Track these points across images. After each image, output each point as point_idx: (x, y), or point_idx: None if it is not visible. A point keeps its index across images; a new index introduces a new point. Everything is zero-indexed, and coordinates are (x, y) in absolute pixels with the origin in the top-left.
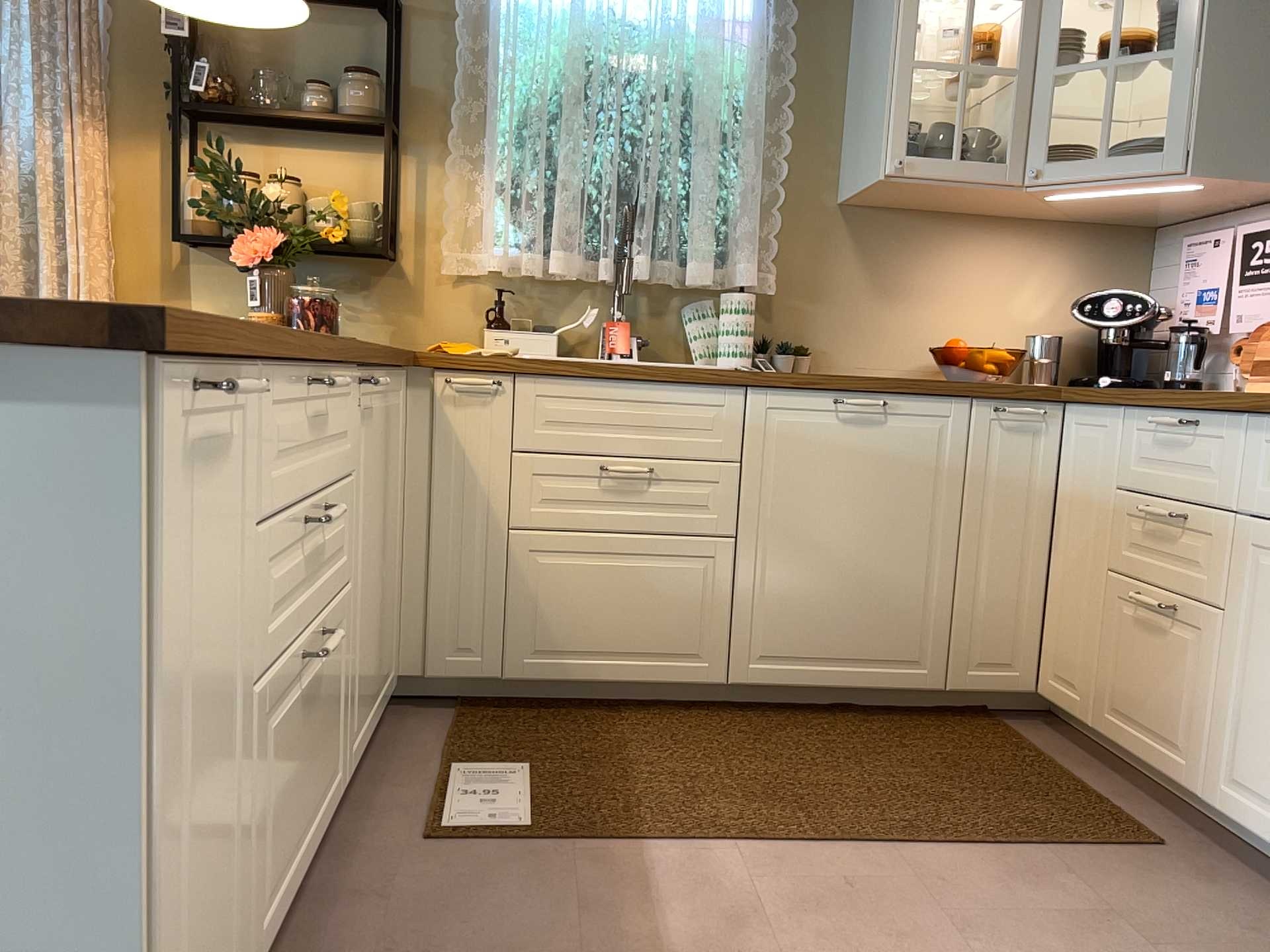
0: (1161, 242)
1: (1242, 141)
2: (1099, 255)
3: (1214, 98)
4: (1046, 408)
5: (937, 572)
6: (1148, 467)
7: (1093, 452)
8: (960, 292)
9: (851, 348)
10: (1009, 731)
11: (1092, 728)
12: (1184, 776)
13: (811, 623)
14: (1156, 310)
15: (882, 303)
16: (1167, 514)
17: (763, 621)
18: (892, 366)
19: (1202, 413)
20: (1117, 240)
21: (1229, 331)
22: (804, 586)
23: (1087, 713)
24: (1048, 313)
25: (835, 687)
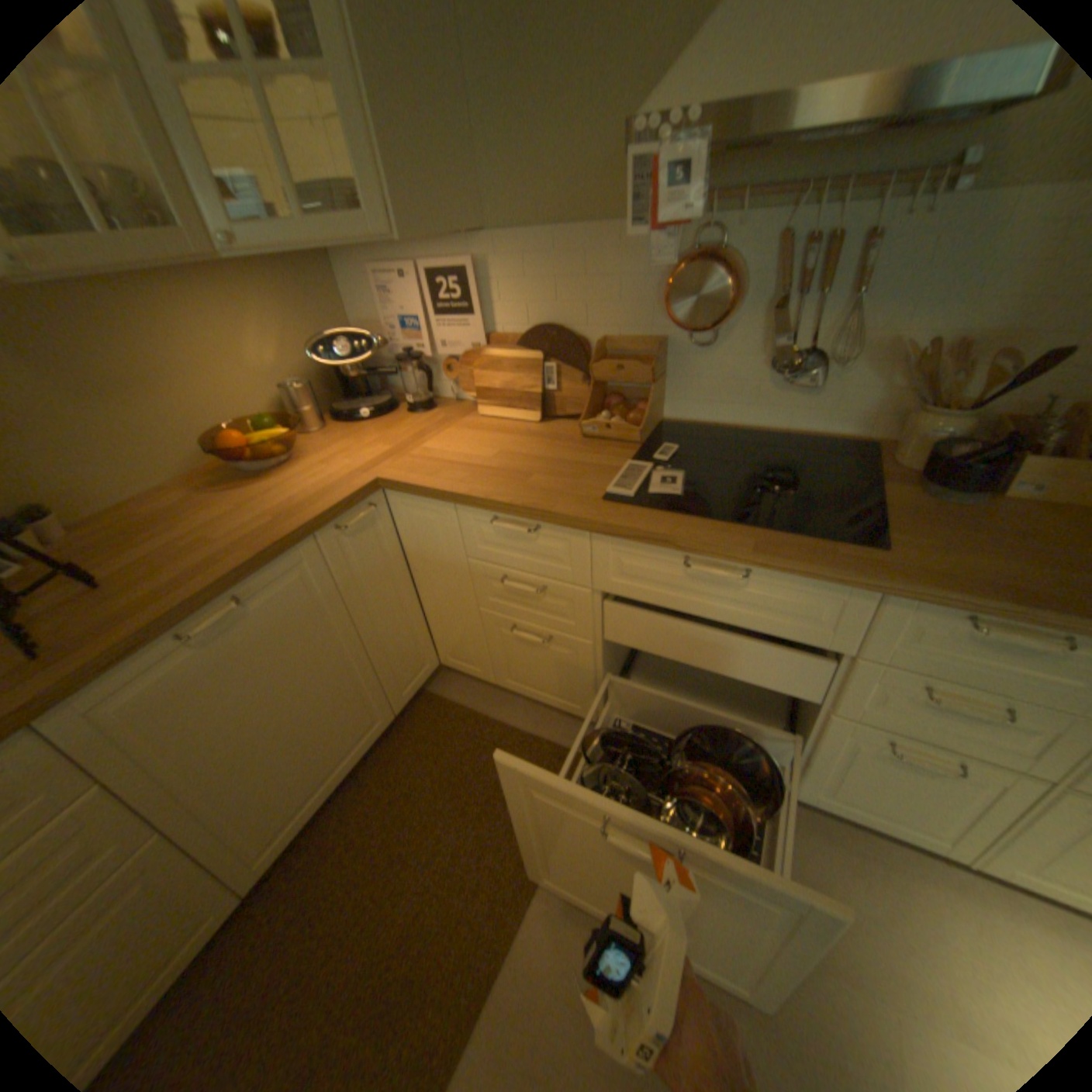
0: (336, 261)
1: (423, 193)
2: (294, 284)
3: (389, 141)
4: (372, 500)
5: (356, 668)
6: (494, 547)
7: (431, 528)
8: (187, 365)
9: (100, 476)
10: (440, 702)
11: (496, 684)
12: (580, 712)
13: (284, 793)
14: (377, 344)
15: (102, 412)
16: (532, 590)
17: (241, 839)
18: (163, 470)
19: (545, 523)
20: (302, 266)
21: (431, 349)
22: (259, 783)
23: (490, 678)
24: (280, 355)
25: (328, 797)
